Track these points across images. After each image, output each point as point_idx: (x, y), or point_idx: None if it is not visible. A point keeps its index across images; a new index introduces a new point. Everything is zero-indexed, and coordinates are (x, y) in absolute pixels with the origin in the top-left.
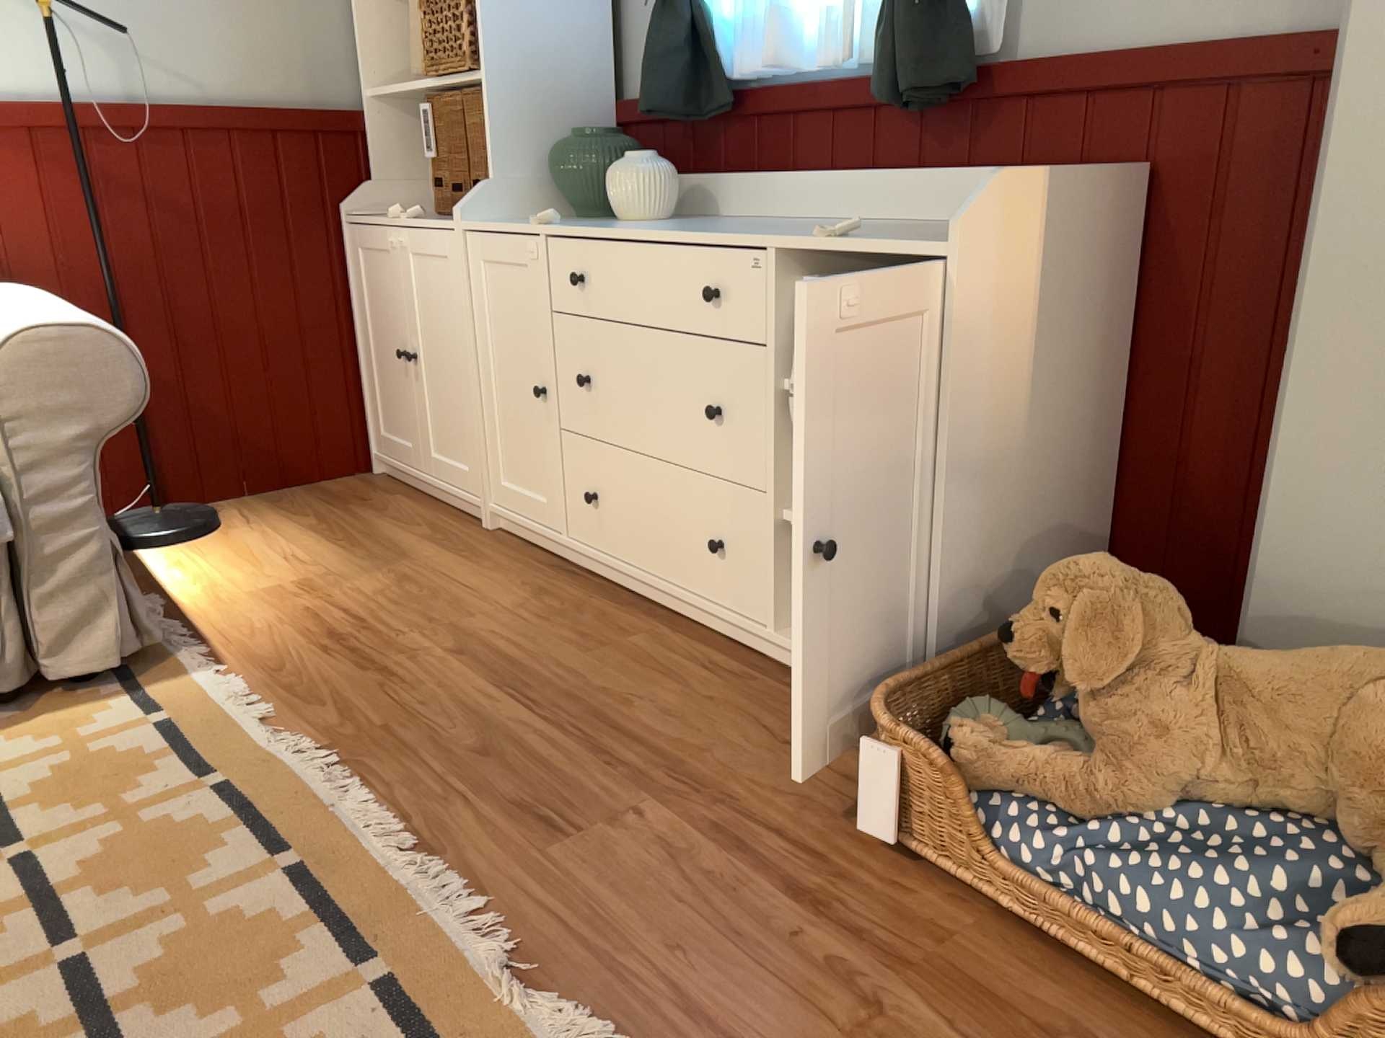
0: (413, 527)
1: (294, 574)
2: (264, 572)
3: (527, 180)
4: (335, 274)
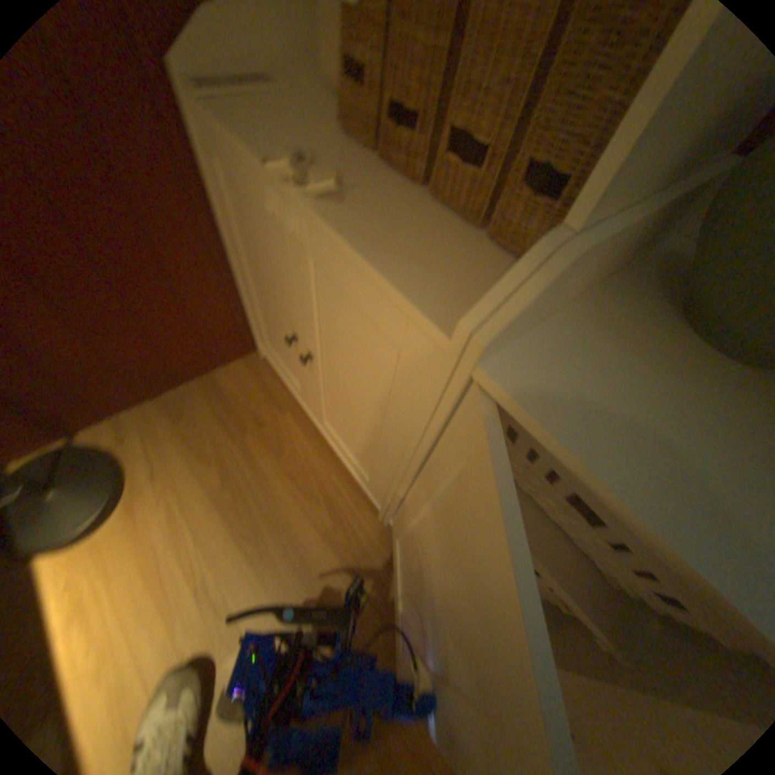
0: (316, 504)
1: (209, 642)
2: (176, 640)
3: (653, 202)
4: (189, 169)
